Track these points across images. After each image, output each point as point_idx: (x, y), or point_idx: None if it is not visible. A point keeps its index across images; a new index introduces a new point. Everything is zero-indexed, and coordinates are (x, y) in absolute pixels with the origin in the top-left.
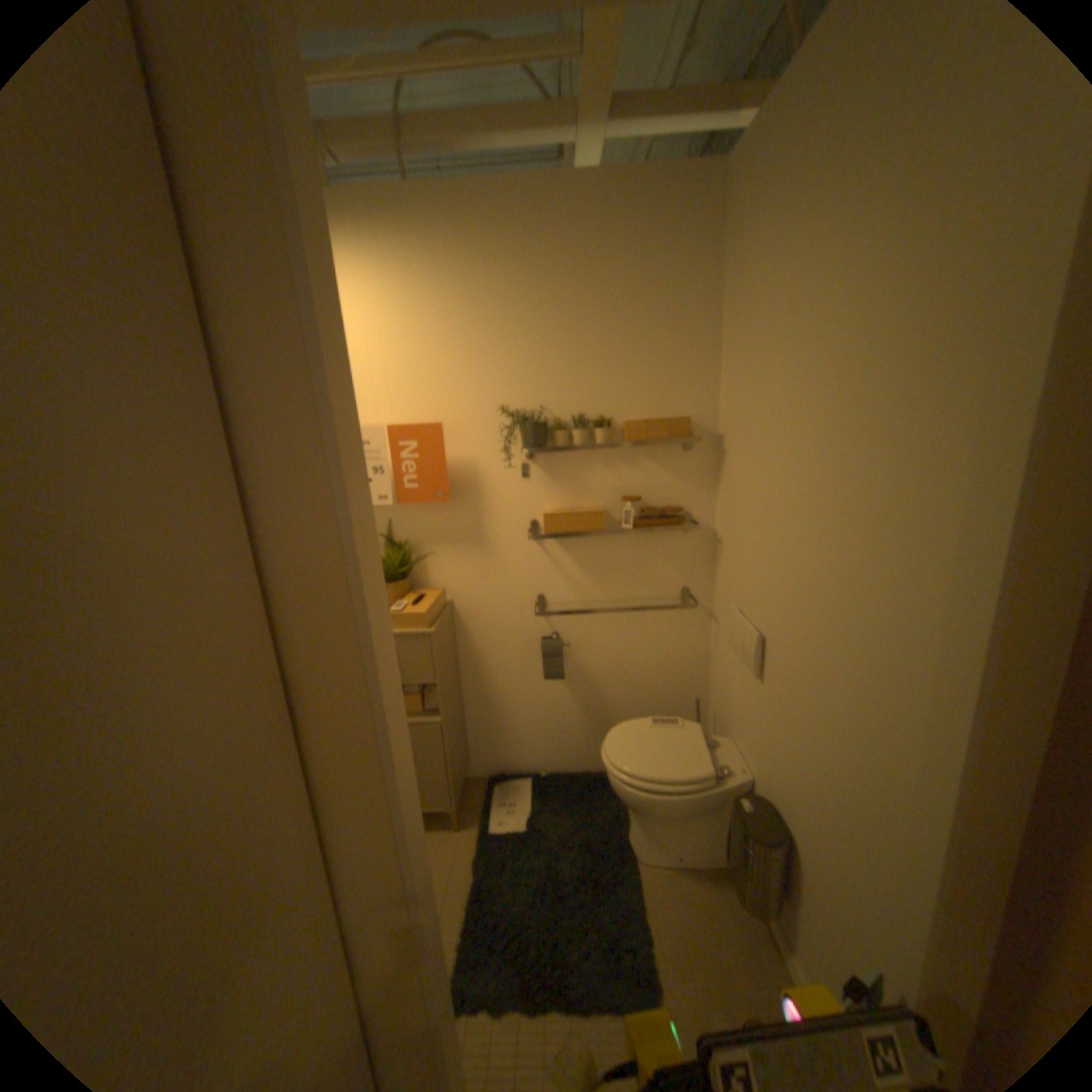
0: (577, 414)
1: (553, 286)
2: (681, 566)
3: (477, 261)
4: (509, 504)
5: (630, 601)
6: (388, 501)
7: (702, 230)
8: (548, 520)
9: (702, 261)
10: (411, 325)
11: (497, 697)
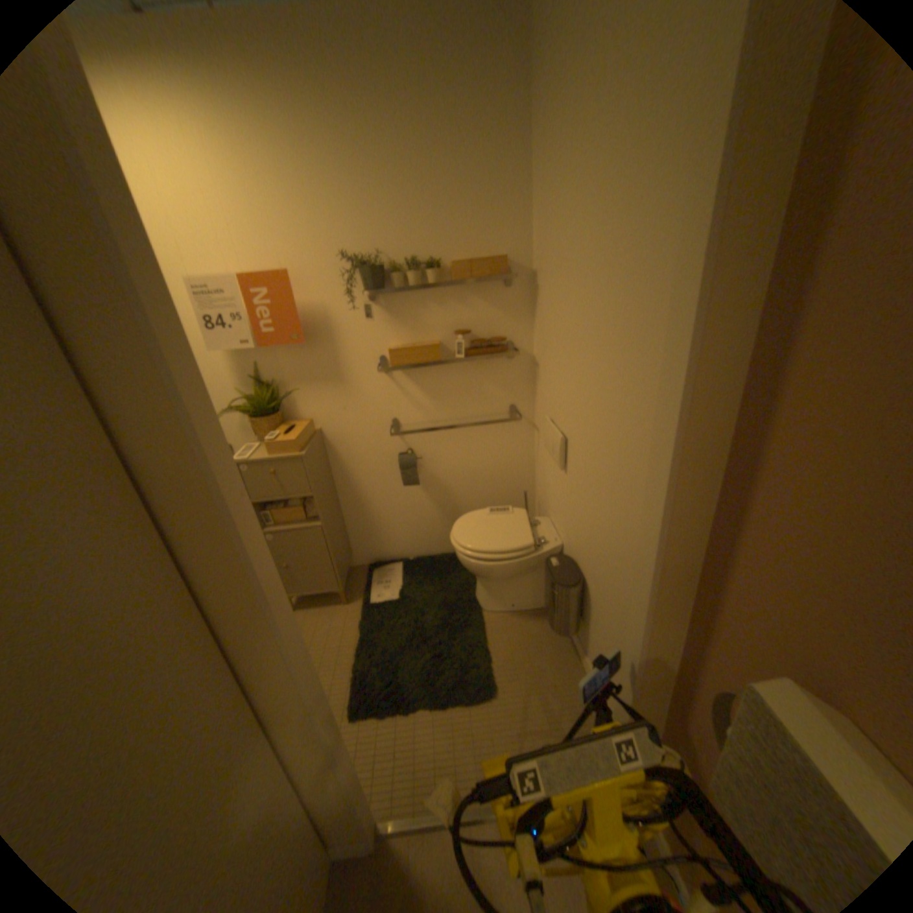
0: (410, 256)
1: (375, 128)
2: (508, 387)
3: (299, 102)
4: (359, 343)
5: (468, 419)
6: (250, 346)
7: (510, 66)
8: (392, 355)
9: (511, 100)
10: (244, 172)
11: (369, 504)
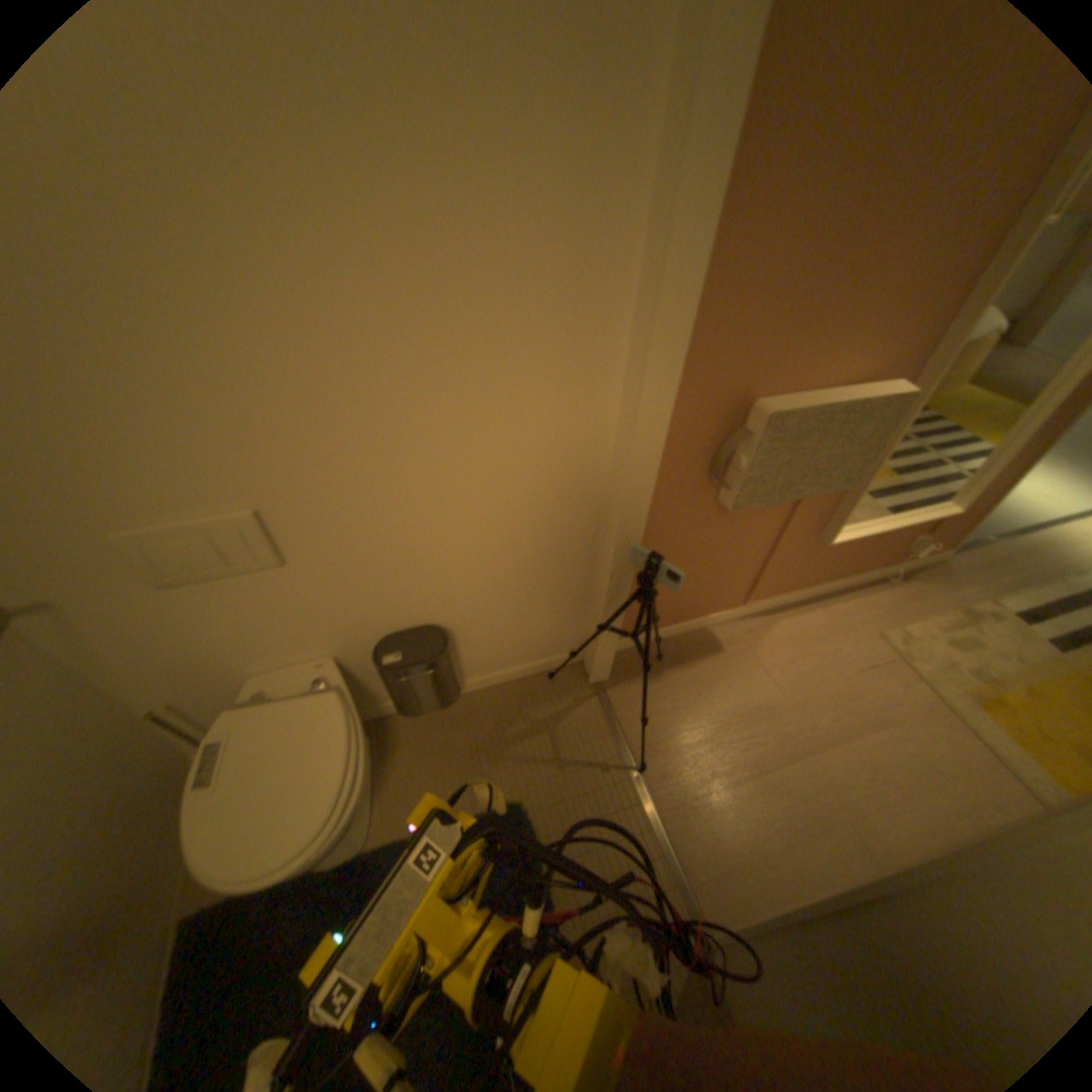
0: None
1: None
2: None
3: None
4: None
5: None
6: None
7: None
8: None
9: None
10: None
11: None
